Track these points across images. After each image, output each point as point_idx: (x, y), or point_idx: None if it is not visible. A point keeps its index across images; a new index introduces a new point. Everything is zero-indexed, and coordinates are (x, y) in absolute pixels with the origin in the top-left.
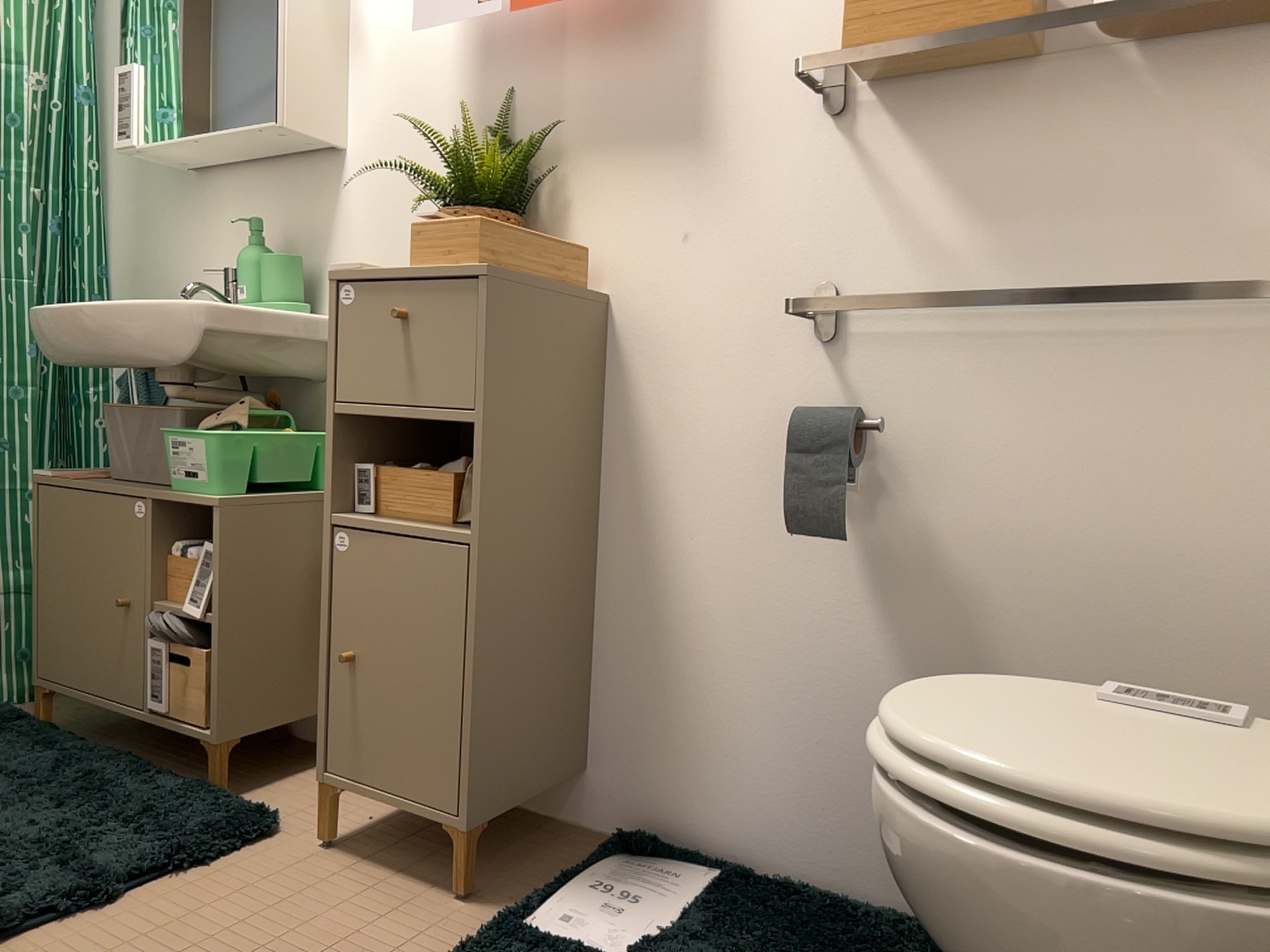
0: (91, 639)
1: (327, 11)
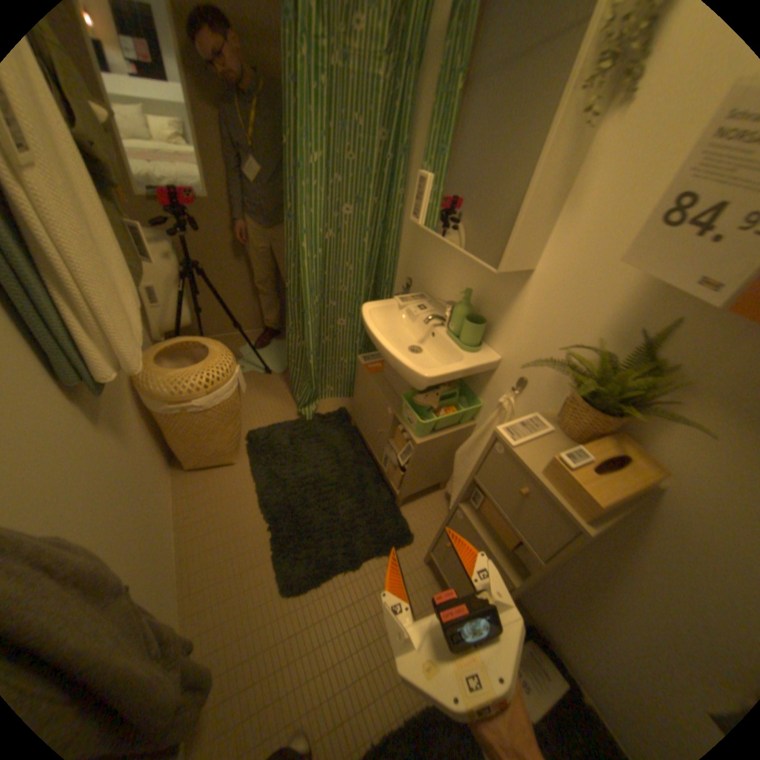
0: (369, 426)
1: (562, 179)
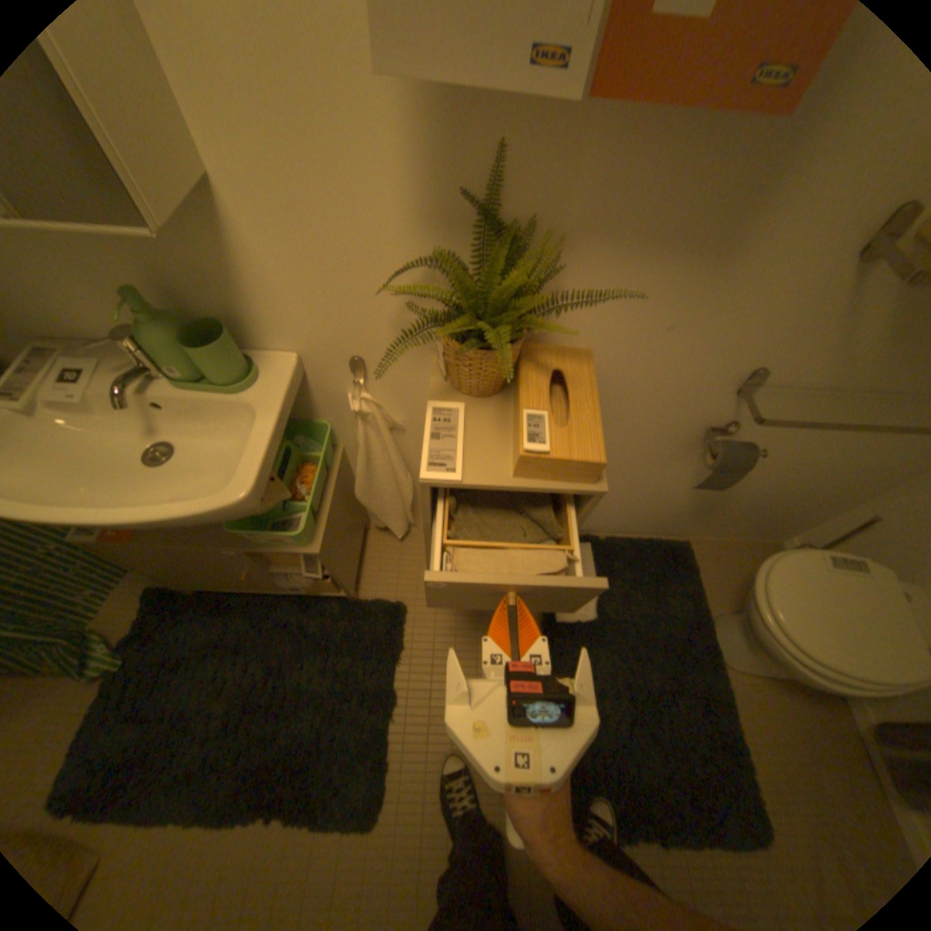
0: (217, 581)
1: None
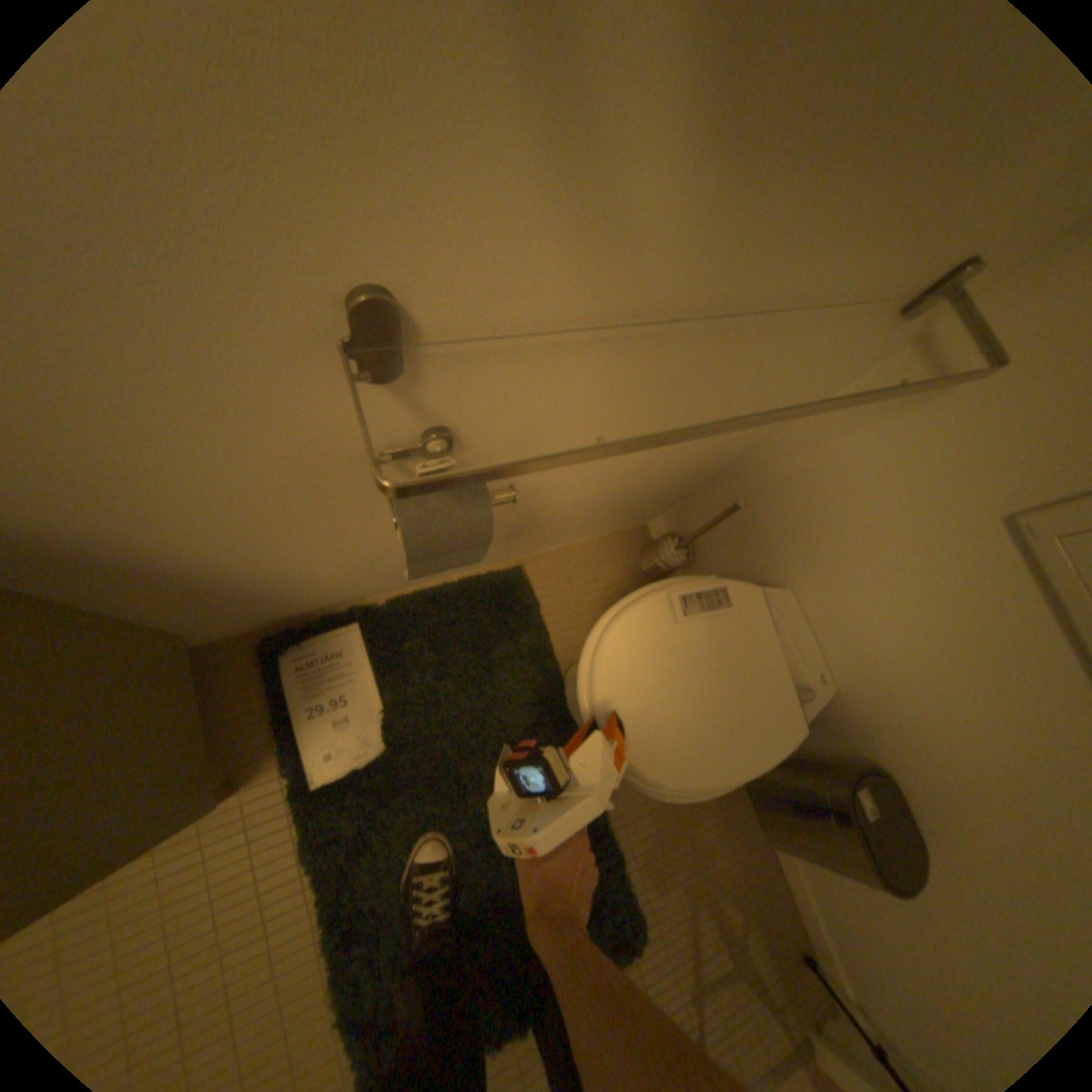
0: None
1: None
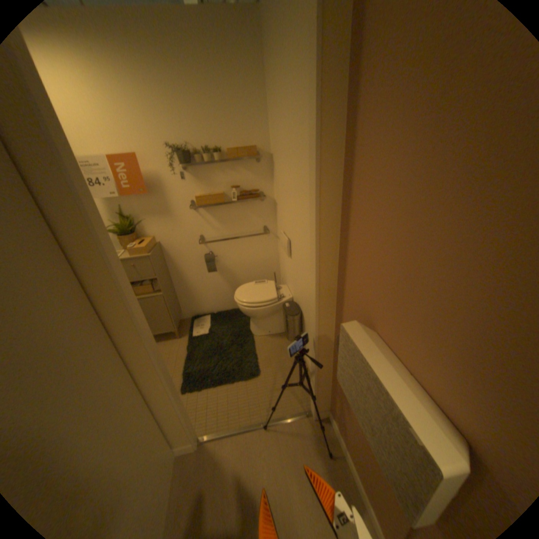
0: None
1: None
